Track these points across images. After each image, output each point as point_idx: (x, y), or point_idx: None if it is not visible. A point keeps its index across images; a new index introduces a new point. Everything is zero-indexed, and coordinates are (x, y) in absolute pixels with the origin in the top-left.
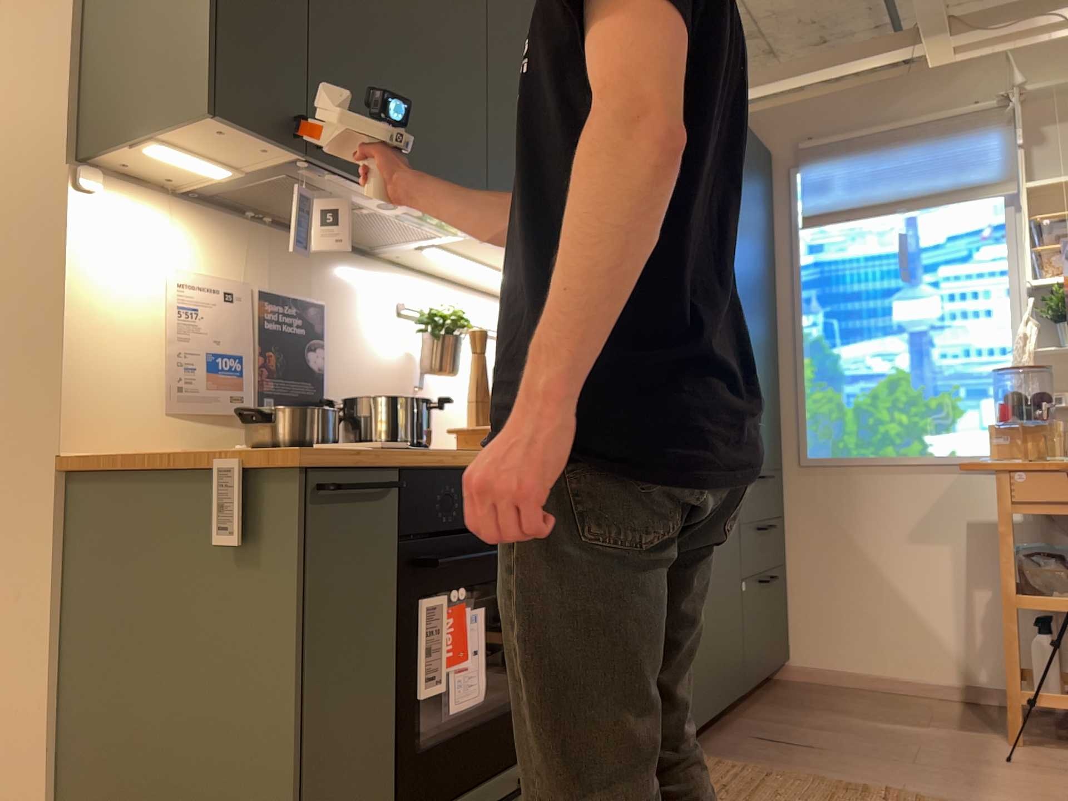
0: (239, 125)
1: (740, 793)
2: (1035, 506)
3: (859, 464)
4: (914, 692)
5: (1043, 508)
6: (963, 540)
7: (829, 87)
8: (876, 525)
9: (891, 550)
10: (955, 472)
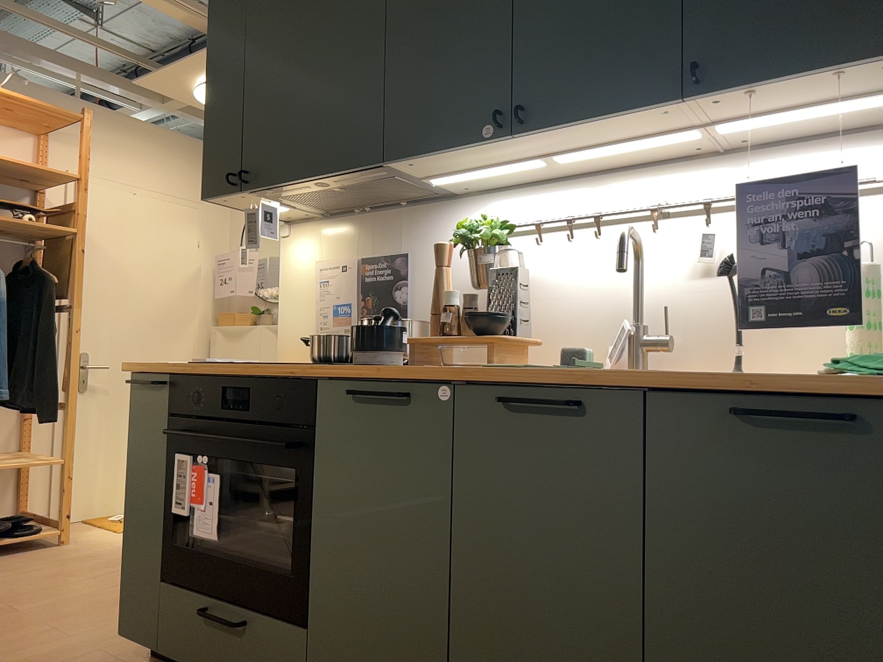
0: (217, 196)
1: None
2: None
3: None
4: None
5: None
6: None
7: None
8: None
9: None
10: None
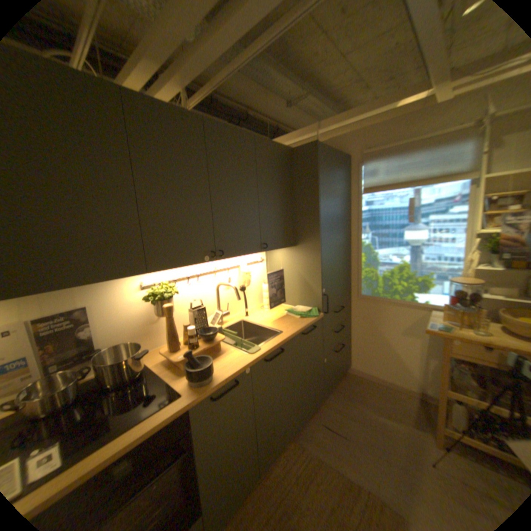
0: None
1: (302, 487)
2: (464, 357)
3: (383, 300)
4: (399, 391)
5: (469, 359)
6: (428, 340)
7: (384, 113)
8: (389, 326)
9: (395, 337)
10: (427, 311)
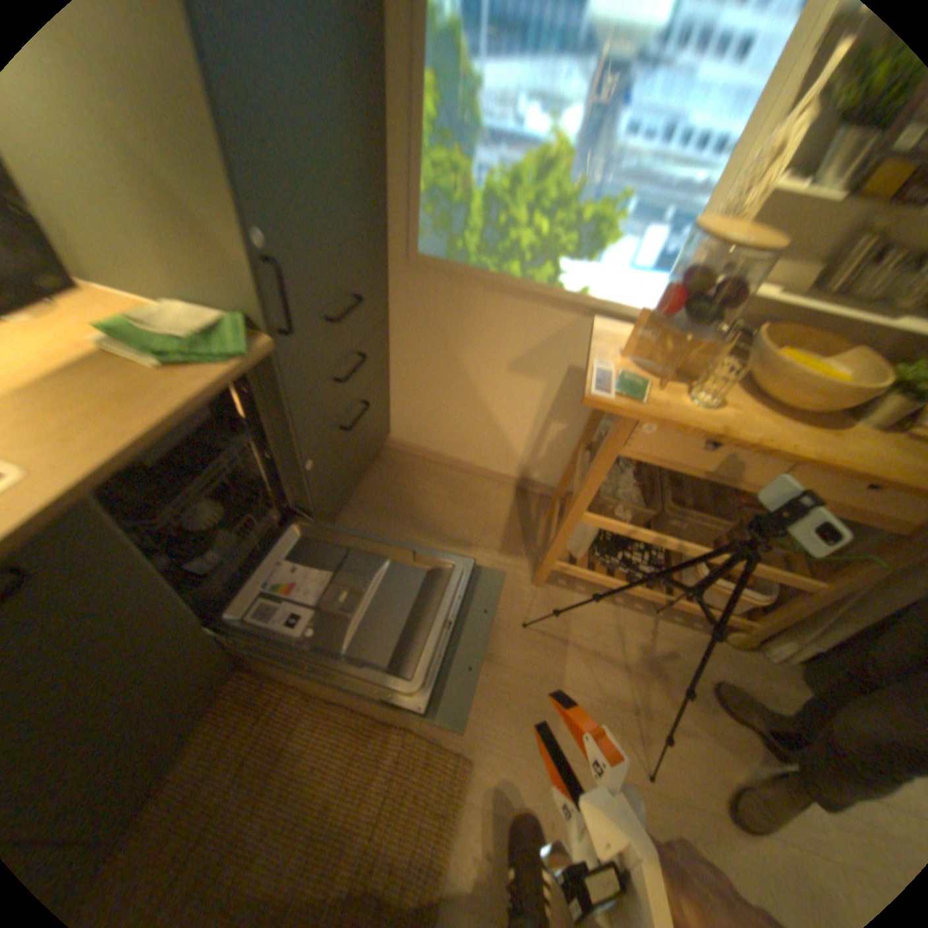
0: None
1: (251, 780)
2: (647, 456)
3: (476, 276)
4: (481, 474)
5: (654, 459)
6: (558, 381)
7: None
8: (481, 348)
9: (490, 374)
10: (579, 313)
